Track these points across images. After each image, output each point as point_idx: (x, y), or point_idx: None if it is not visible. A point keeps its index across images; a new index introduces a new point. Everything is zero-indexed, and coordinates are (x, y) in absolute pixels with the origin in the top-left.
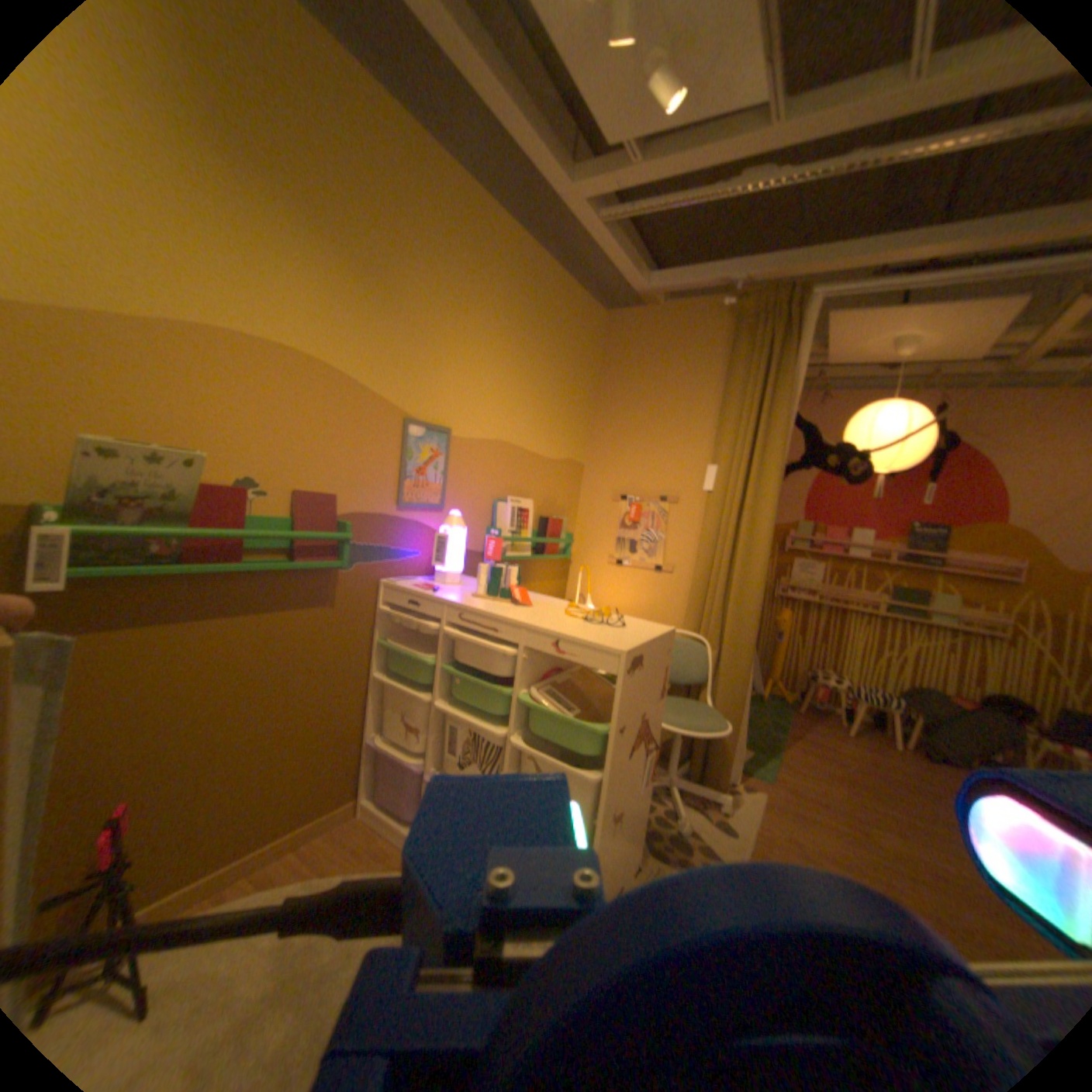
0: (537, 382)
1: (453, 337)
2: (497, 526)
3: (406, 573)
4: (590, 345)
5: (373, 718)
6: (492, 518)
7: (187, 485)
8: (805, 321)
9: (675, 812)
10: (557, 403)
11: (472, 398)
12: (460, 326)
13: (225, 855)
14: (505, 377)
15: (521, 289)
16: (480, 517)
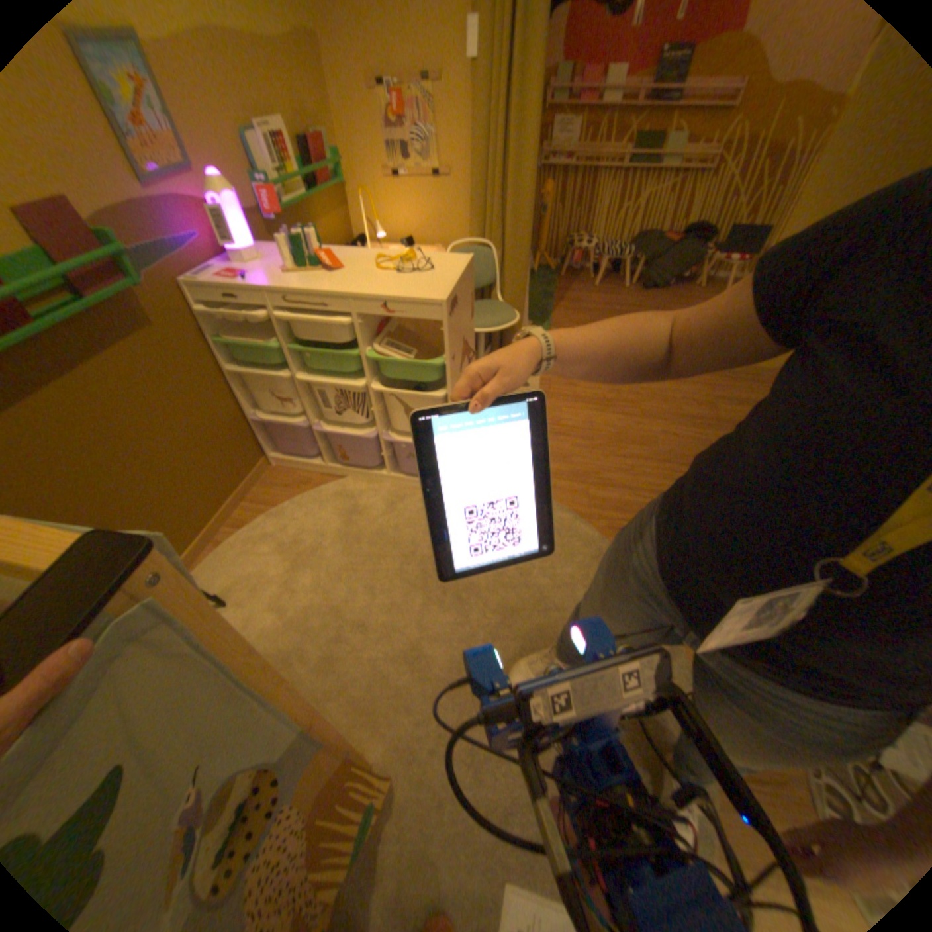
0: None
1: None
2: (256, 166)
3: (194, 260)
4: None
5: (243, 399)
6: (246, 156)
7: None
8: None
9: None
10: None
11: None
12: None
13: (198, 521)
14: None
15: None
16: (233, 159)
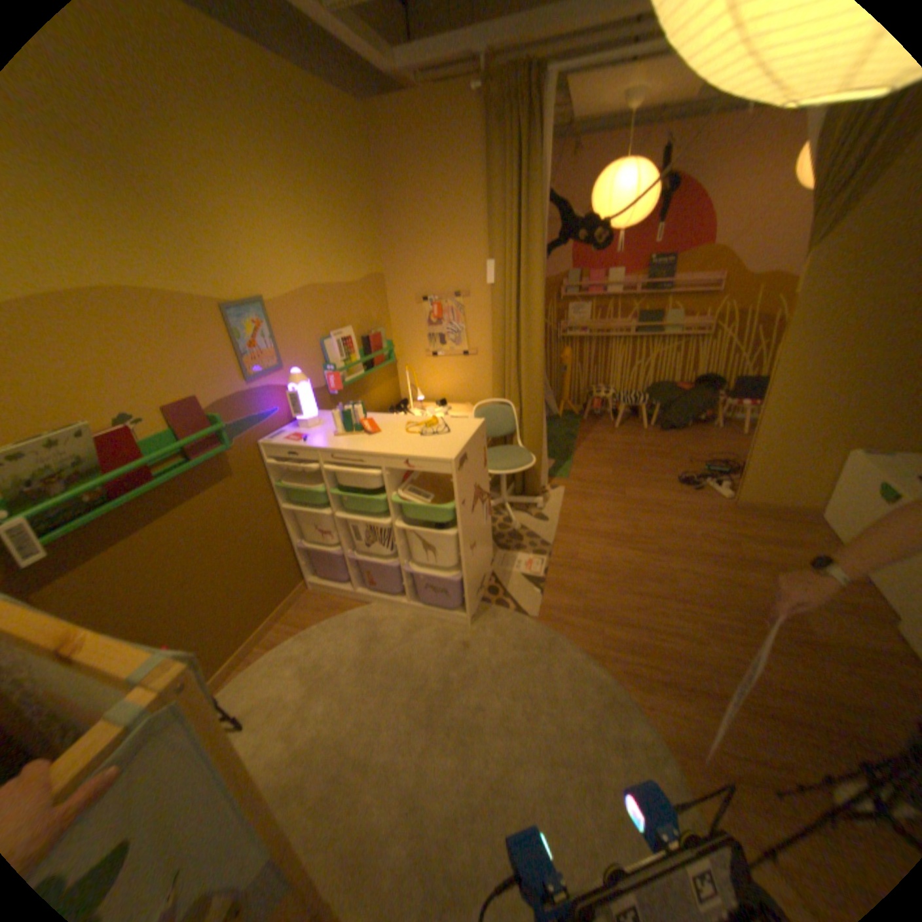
0: (319, 214)
1: (228, 204)
2: (329, 361)
3: (273, 427)
4: (355, 150)
5: (292, 531)
6: (323, 355)
7: (83, 448)
8: (543, 105)
9: (507, 519)
10: (343, 226)
11: (268, 258)
12: (229, 189)
13: (235, 641)
14: (289, 222)
15: (271, 119)
16: (314, 358)
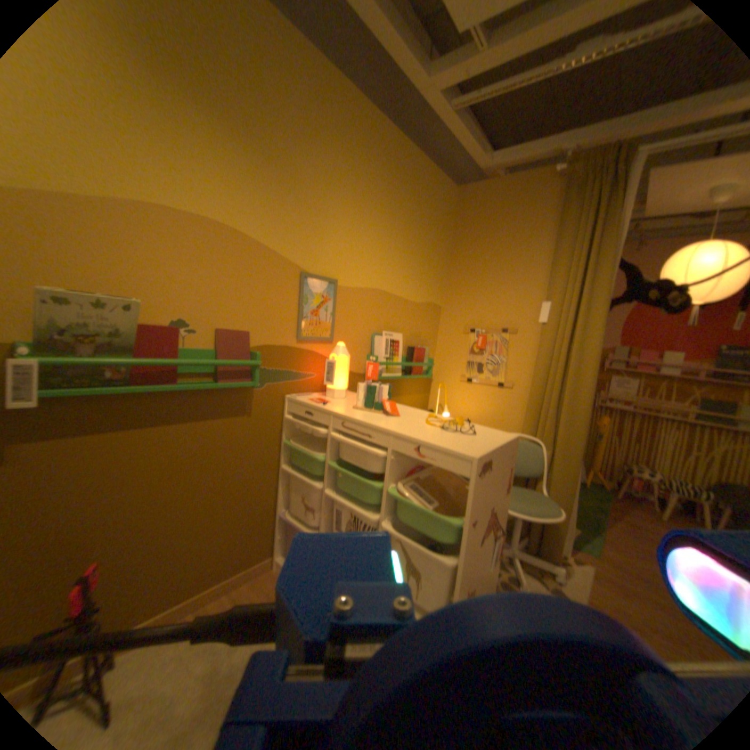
0: (405, 243)
1: (339, 208)
2: (375, 354)
3: (306, 390)
4: (446, 214)
5: (283, 498)
6: (371, 348)
7: (128, 324)
8: (631, 176)
9: (518, 581)
10: (420, 259)
11: (355, 256)
12: (344, 200)
13: (176, 598)
14: (380, 239)
15: (391, 170)
16: (362, 347)
